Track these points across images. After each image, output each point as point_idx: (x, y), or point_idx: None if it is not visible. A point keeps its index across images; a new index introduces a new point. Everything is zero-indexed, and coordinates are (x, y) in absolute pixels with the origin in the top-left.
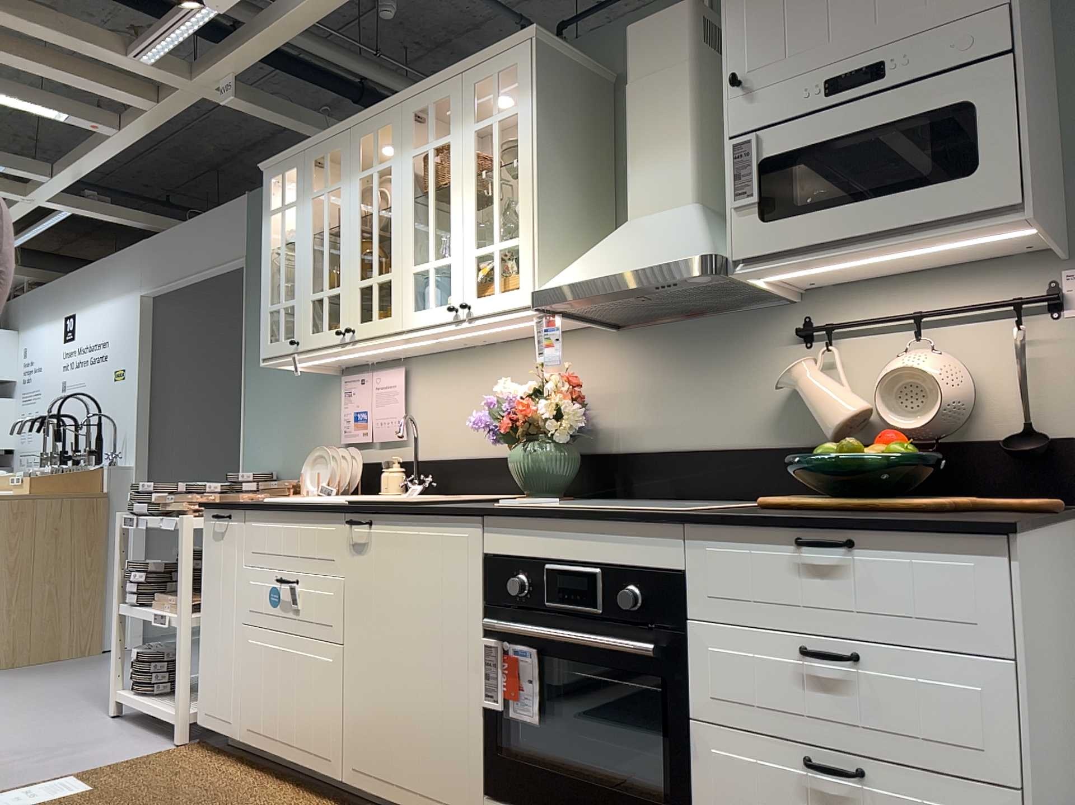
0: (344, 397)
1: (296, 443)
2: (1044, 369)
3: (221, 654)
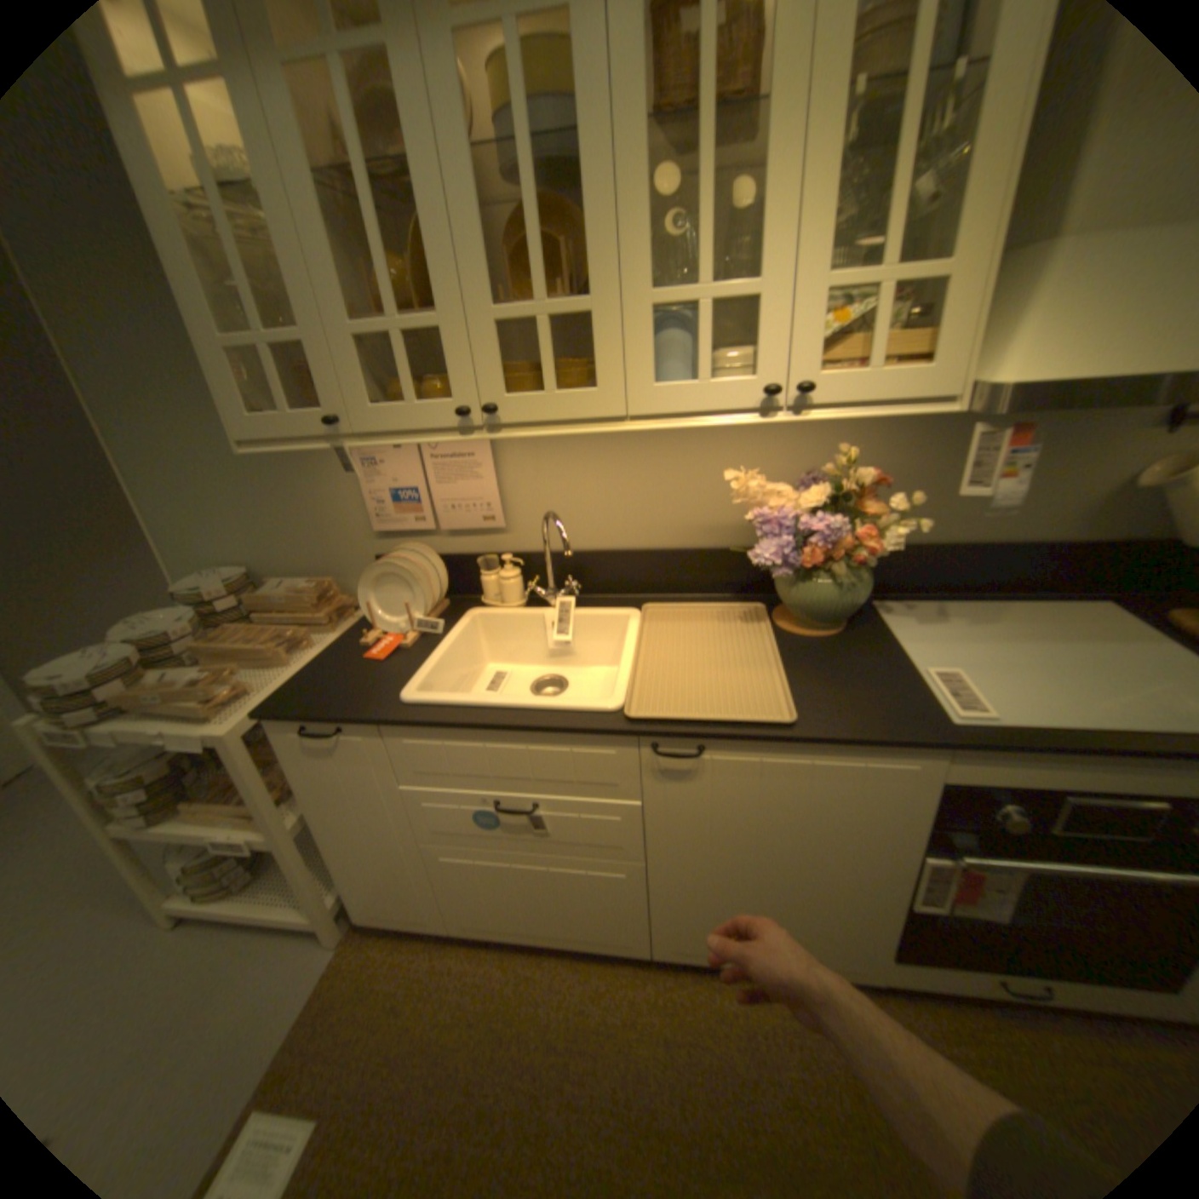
0: (367, 467)
1: (272, 528)
2: None
3: (380, 870)
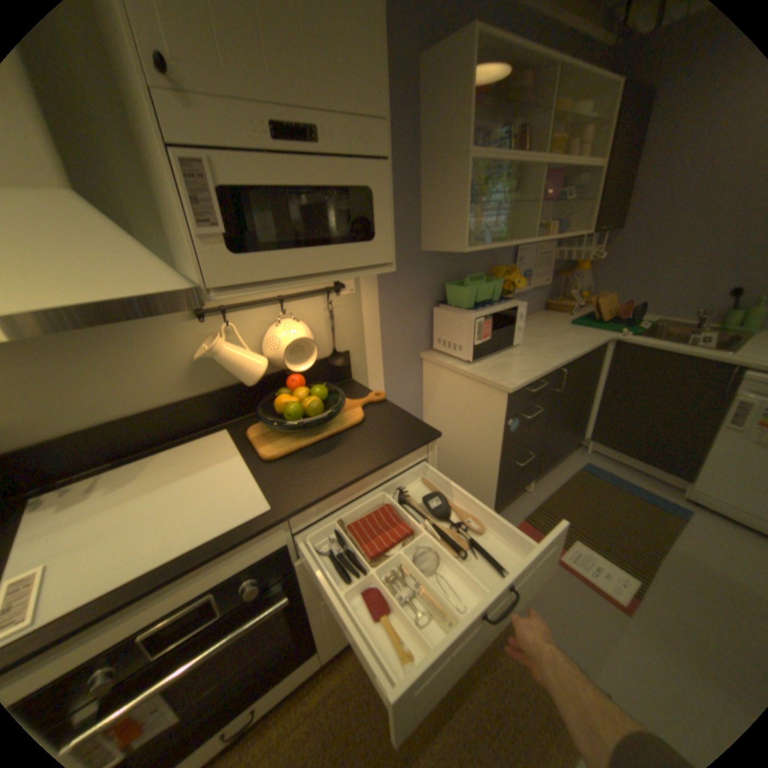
0: None
1: None
2: (336, 321)
3: None
